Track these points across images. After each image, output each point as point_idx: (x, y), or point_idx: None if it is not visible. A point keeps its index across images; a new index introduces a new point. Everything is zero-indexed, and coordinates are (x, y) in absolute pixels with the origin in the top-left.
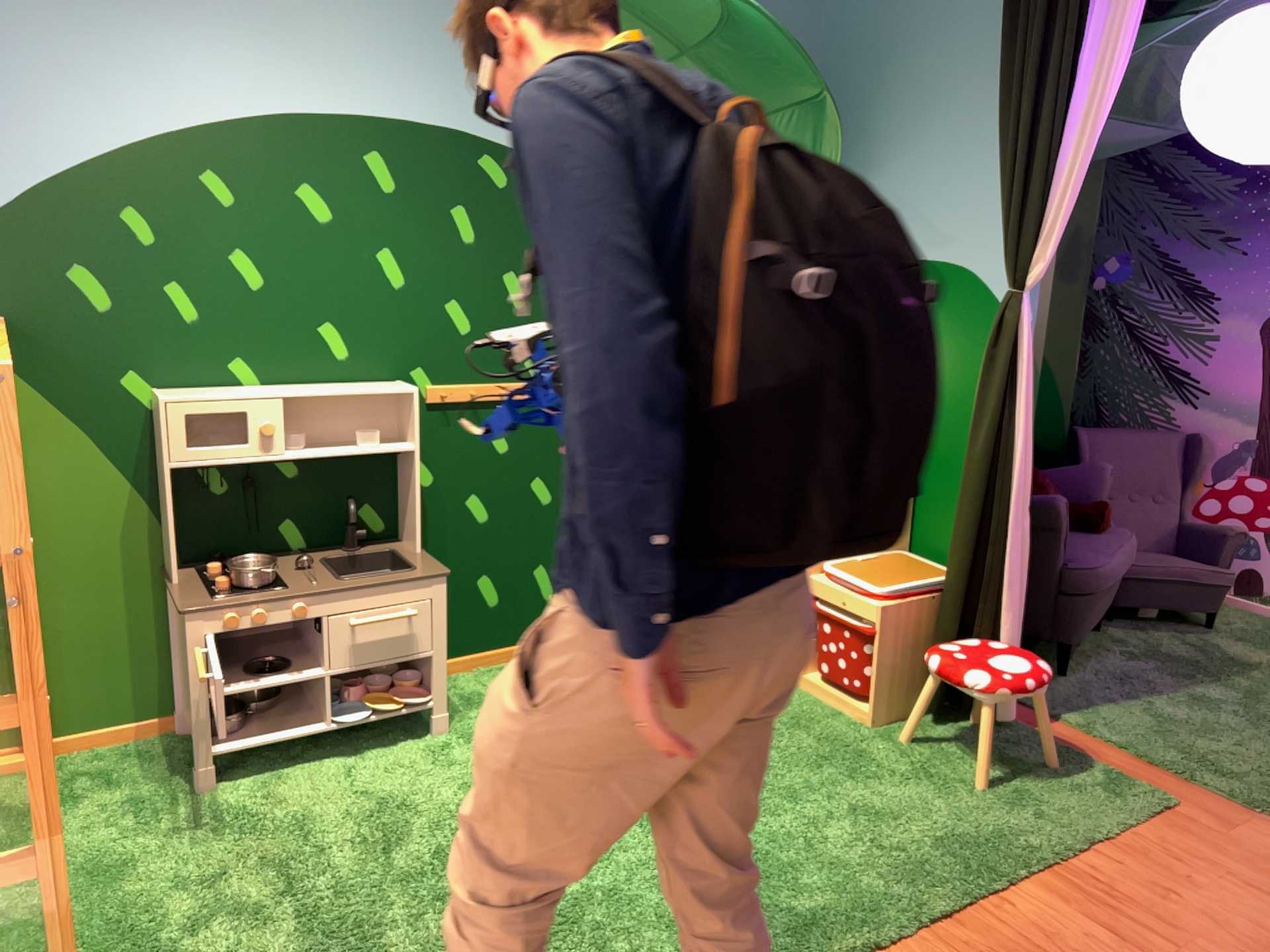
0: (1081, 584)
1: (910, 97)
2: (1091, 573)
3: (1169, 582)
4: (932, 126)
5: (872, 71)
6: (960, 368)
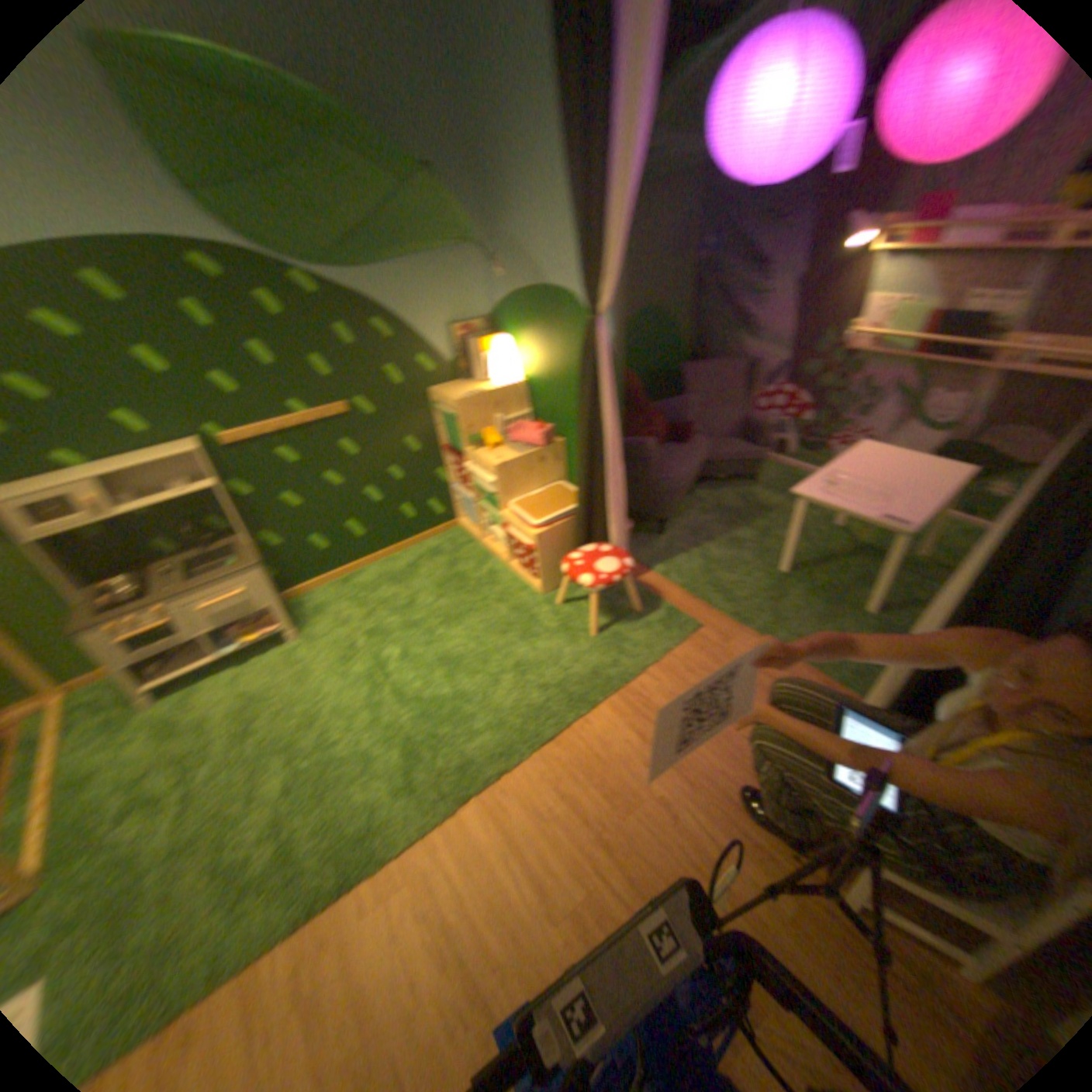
0: (672, 490)
1: (521, 135)
2: (678, 482)
3: (738, 463)
4: (538, 163)
5: (494, 111)
6: (580, 366)
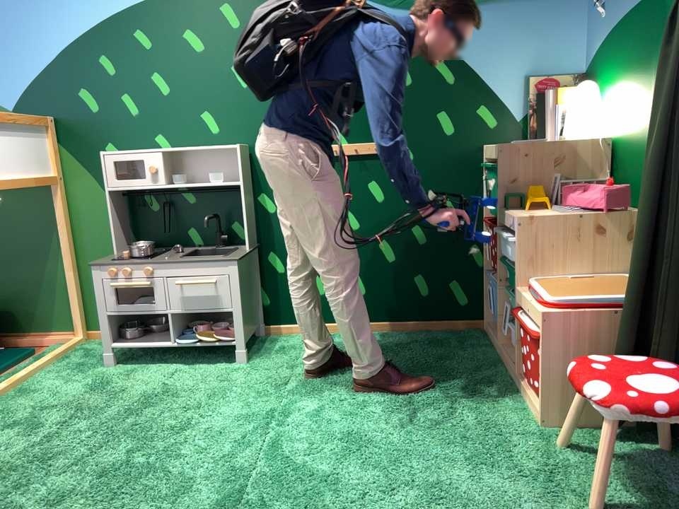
0: None
1: None
2: None
3: None
4: None
5: None
6: None
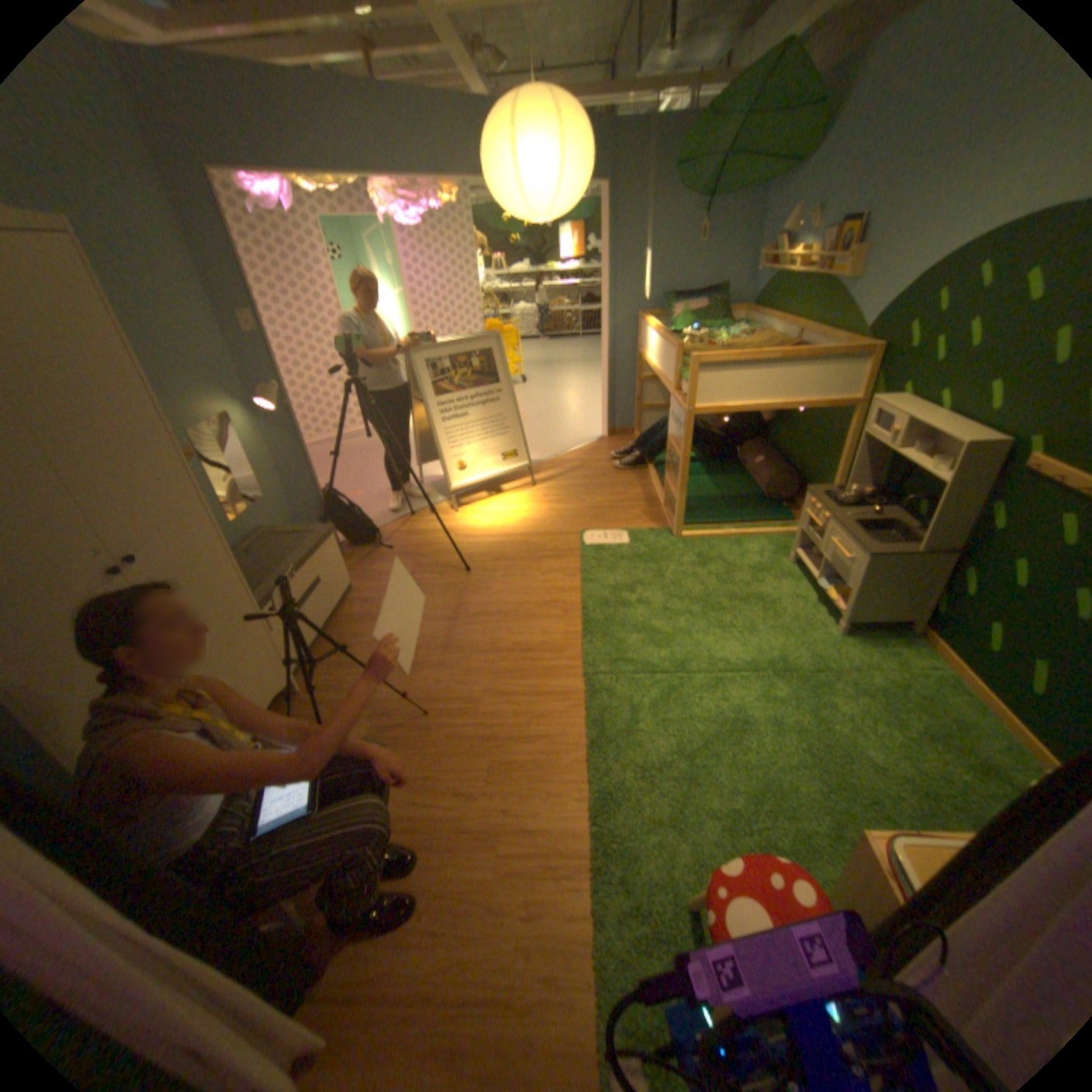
0: None
1: None
2: None
3: None
4: None
5: None
6: None
